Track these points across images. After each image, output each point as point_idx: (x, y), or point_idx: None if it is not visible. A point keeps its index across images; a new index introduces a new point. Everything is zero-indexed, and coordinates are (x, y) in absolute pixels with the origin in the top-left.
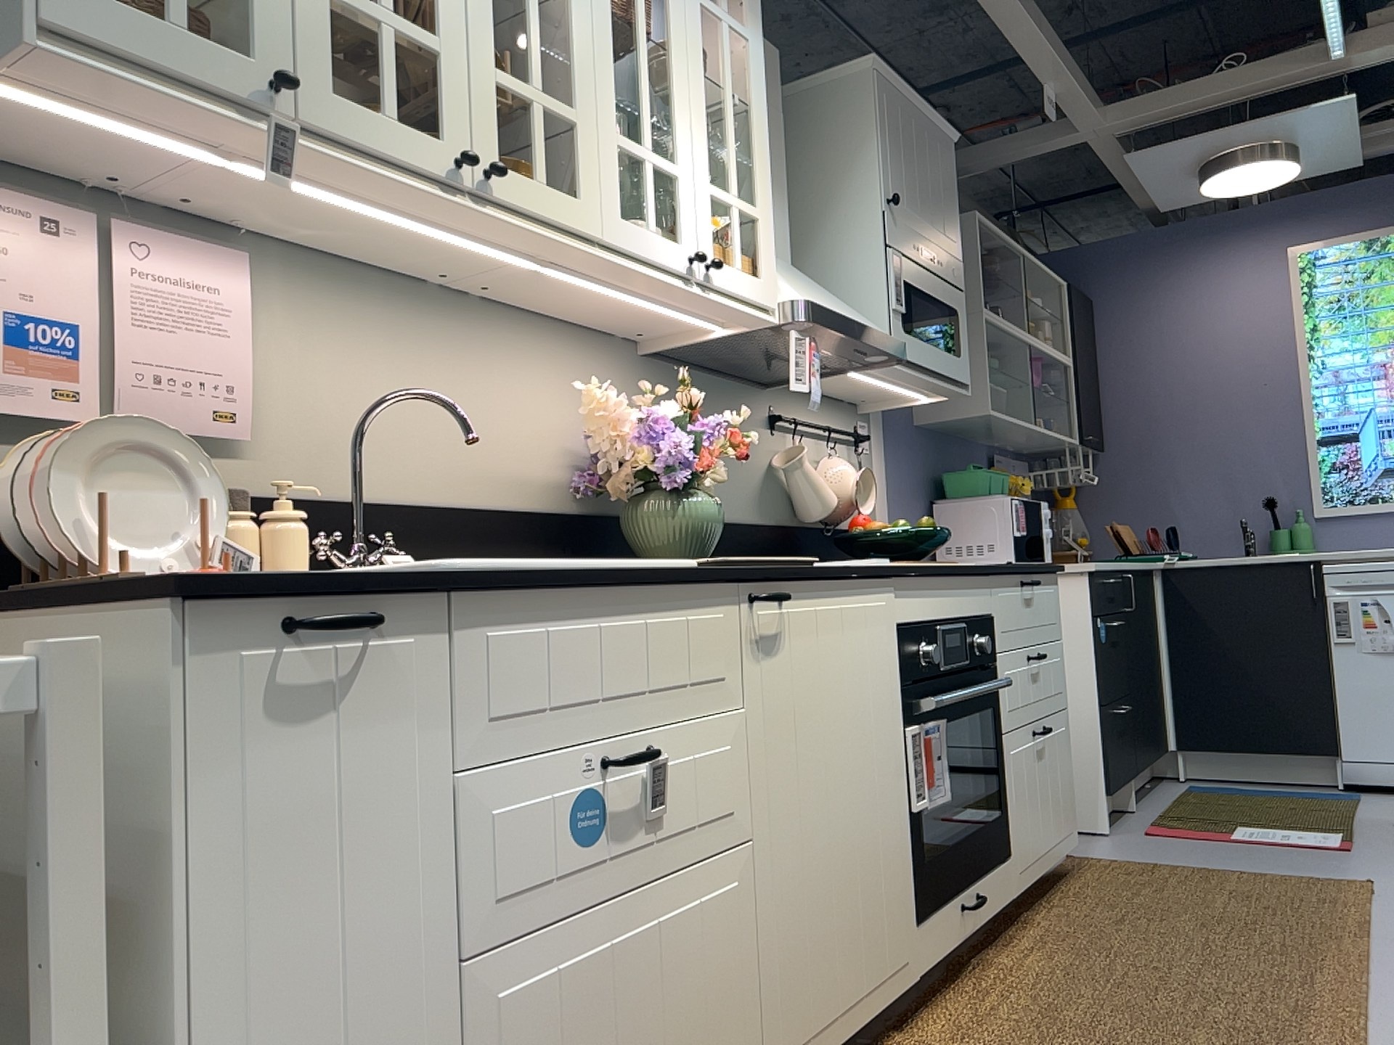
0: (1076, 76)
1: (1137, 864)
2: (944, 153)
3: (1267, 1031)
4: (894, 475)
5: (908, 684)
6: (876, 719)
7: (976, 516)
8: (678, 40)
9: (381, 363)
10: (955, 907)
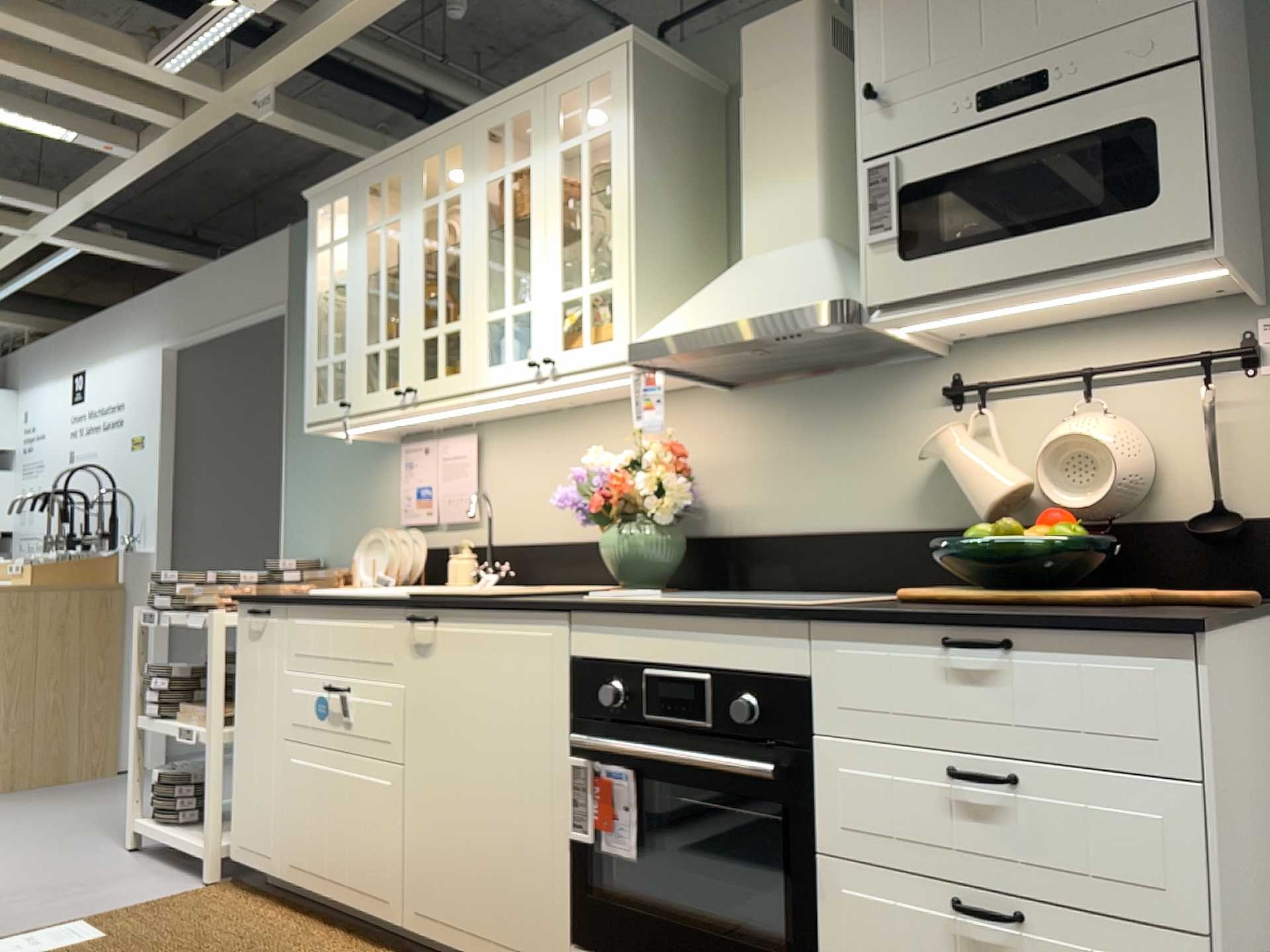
0: None
1: None
2: None
3: None
4: None
5: (582, 717)
6: (524, 733)
7: None
8: (535, 203)
9: (535, 465)
10: None
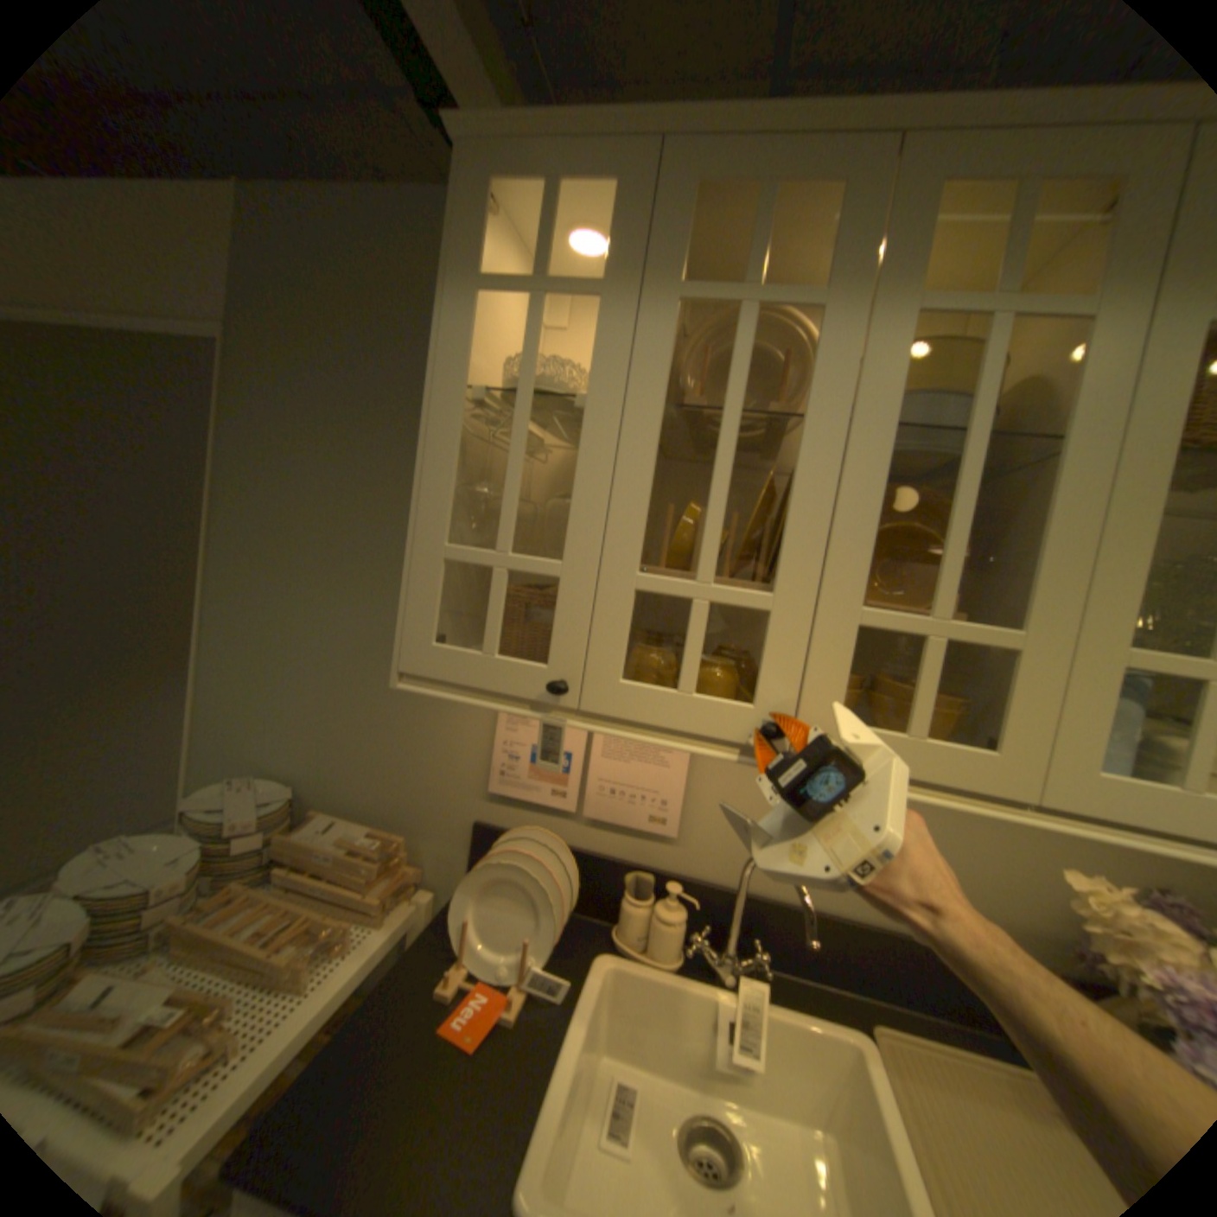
0: None
1: None
2: None
3: None
4: None
5: None
6: None
7: None
8: None
9: None
10: None
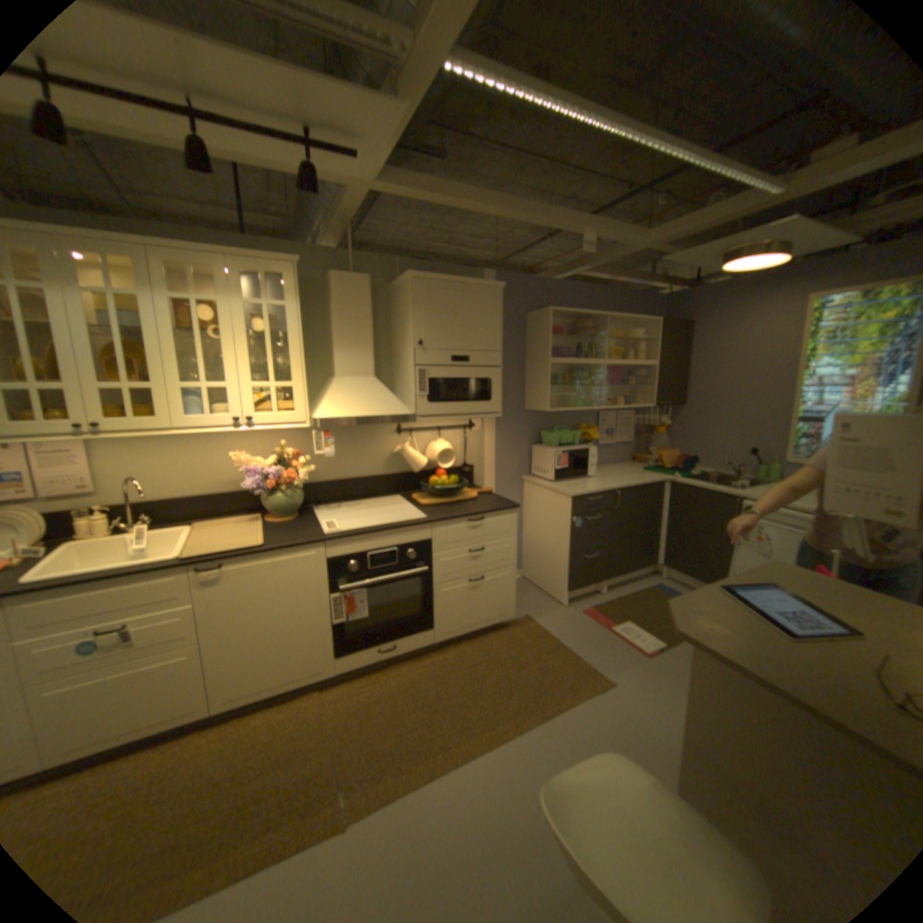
0: (603, 224)
1: (542, 633)
2: (486, 298)
3: (415, 754)
4: (499, 437)
5: (336, 579)
6: (301, 596)
7: (545, 455)
8: (226, 327)
9: (156, 456)
10: (373, 652)
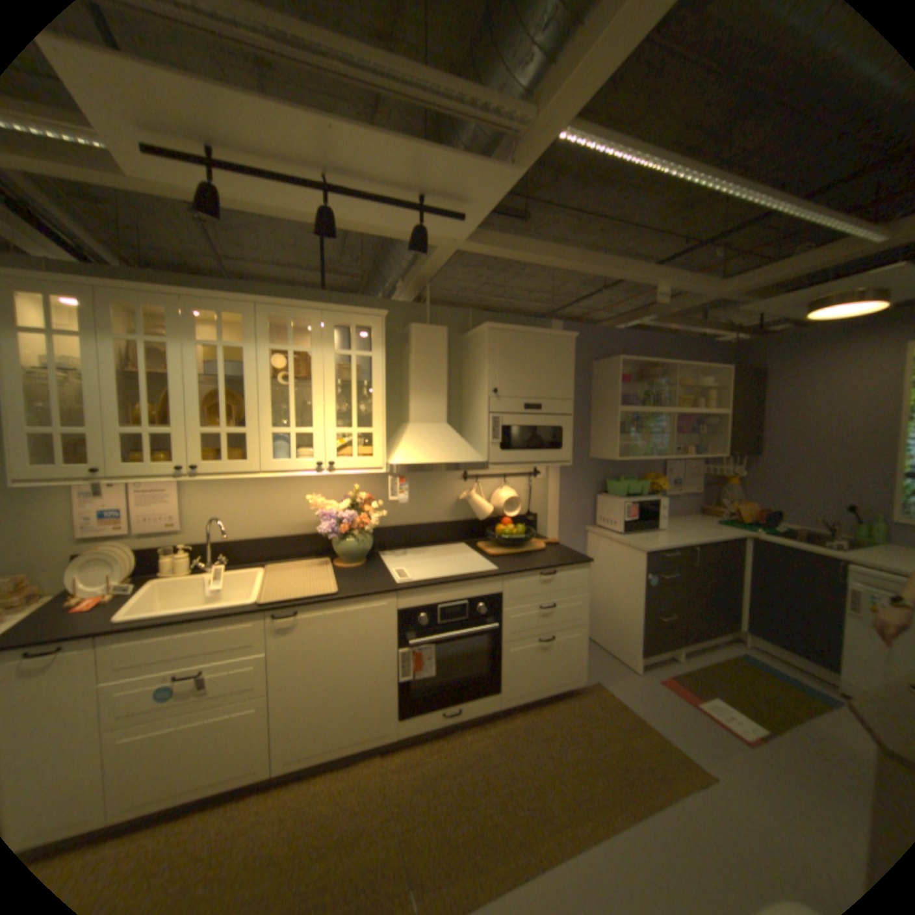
0: (679, 276)
1: (618, 705)
2: (559, 348)
3: (491, 848)
4: (563, 485)
5: (405, 633)
6: (370, 649)
7: (612, 506)
8: (317, 376)
9: (237, 496)
10: (437, 715)
